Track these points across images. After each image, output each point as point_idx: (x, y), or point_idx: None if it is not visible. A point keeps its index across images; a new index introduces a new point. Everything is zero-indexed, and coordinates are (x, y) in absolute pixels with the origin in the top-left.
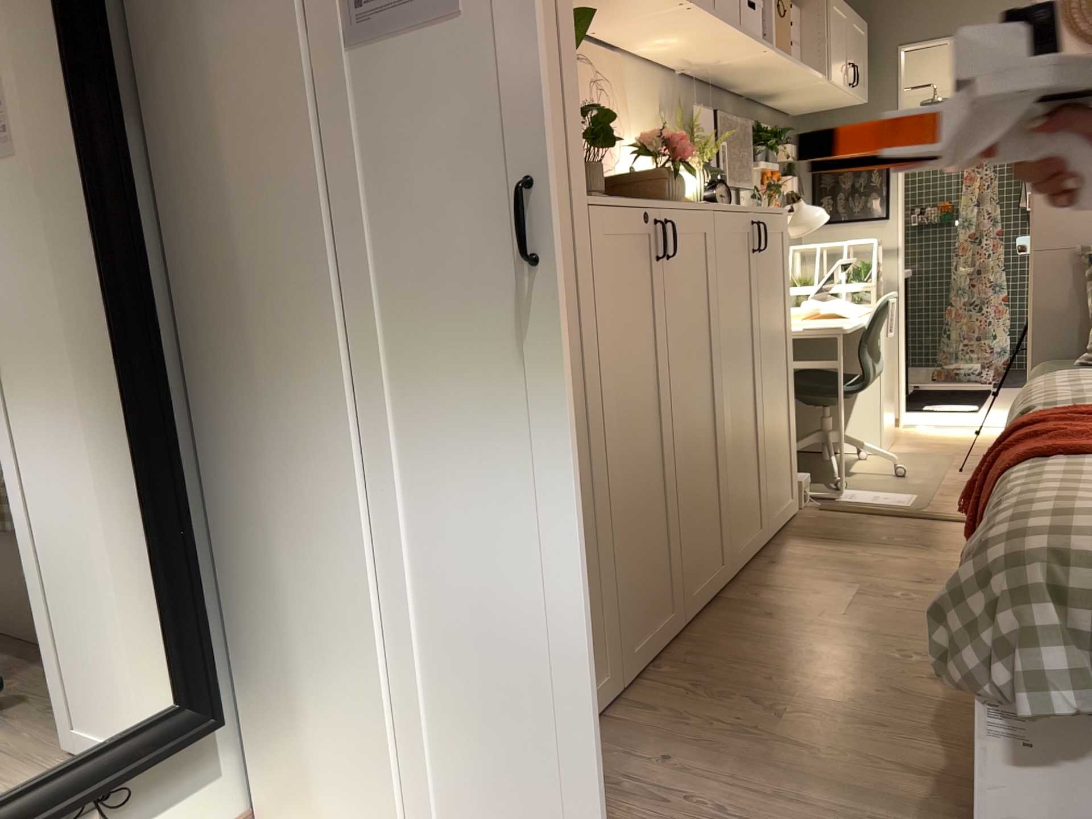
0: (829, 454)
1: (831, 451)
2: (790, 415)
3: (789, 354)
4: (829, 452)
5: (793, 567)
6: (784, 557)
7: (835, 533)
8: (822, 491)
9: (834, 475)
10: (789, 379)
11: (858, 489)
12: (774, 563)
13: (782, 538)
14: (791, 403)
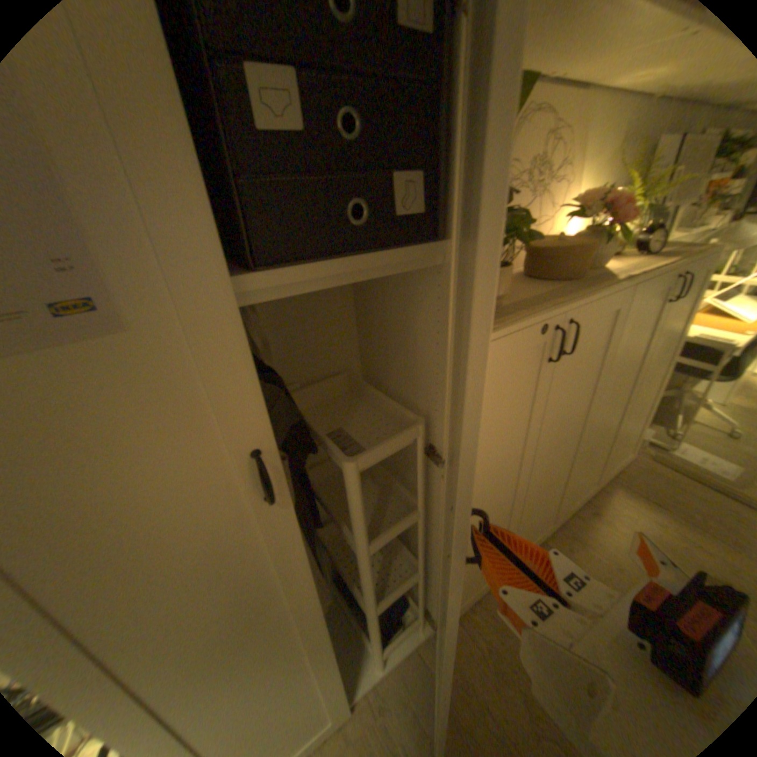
0: (680, 416)
1: (682, 412)
2: (657, 406)
3: (675, 365)
4: (680, 414)
5: (613, 530)
6: (610, 514)
7: (659, 499)
8: (663, 441)
9: (678, 433)
10: (667, 383)
11: (694, 447)
12: (600, 518)
13: (615, 488)
14: (661, 398)
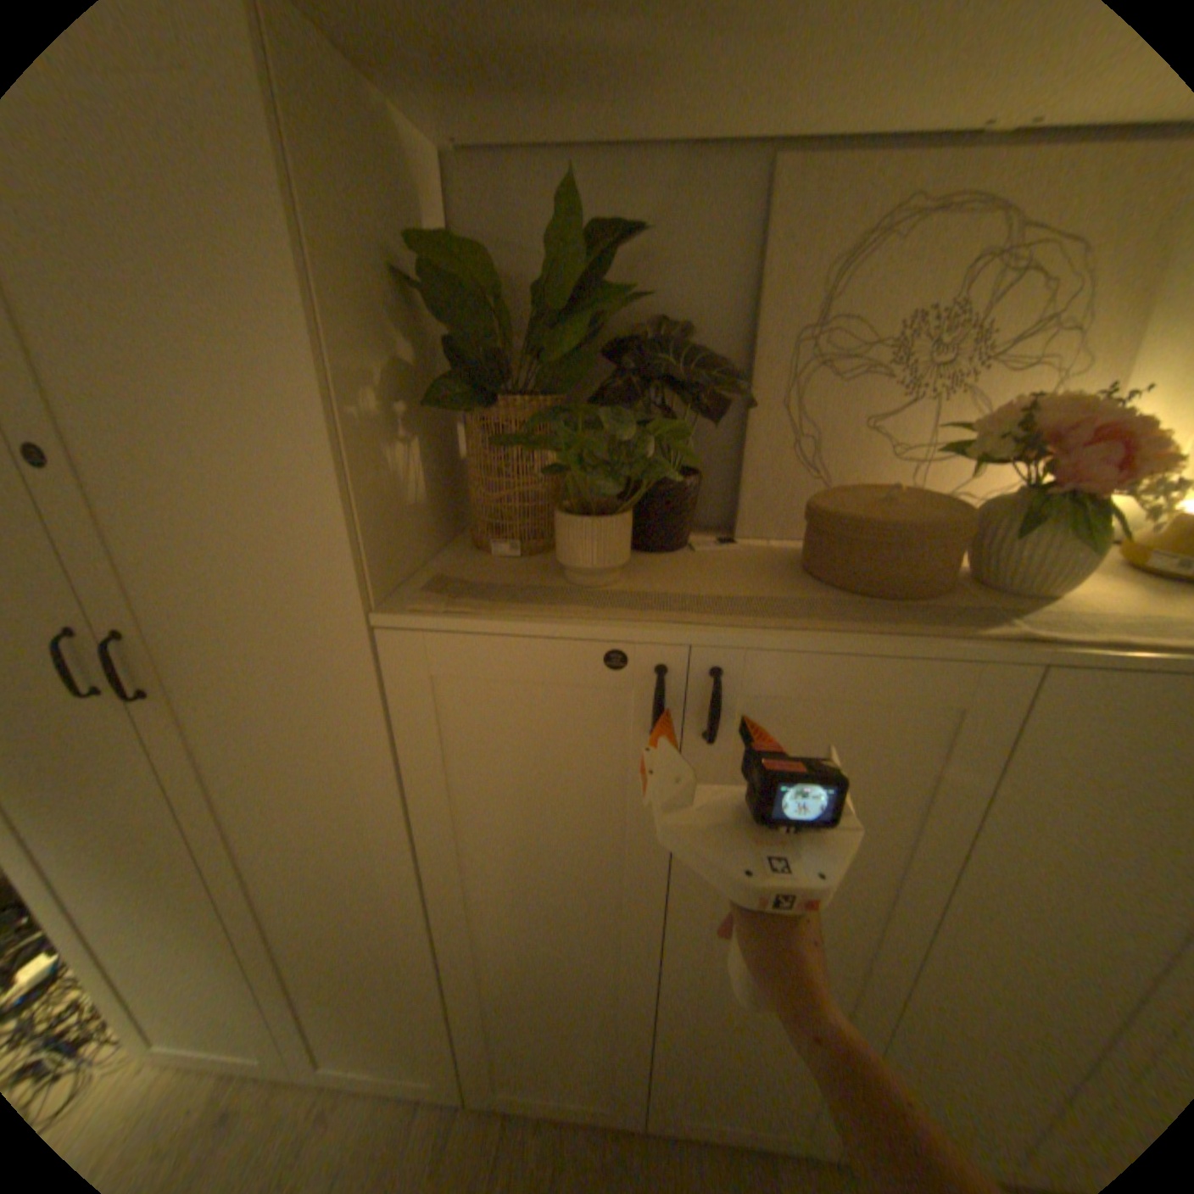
0: None
1: None
2: None
3: None
4: None
5: None
6: None
7: None
8: None
9: None
10: None
11: None
12: None
13: None
14: None
